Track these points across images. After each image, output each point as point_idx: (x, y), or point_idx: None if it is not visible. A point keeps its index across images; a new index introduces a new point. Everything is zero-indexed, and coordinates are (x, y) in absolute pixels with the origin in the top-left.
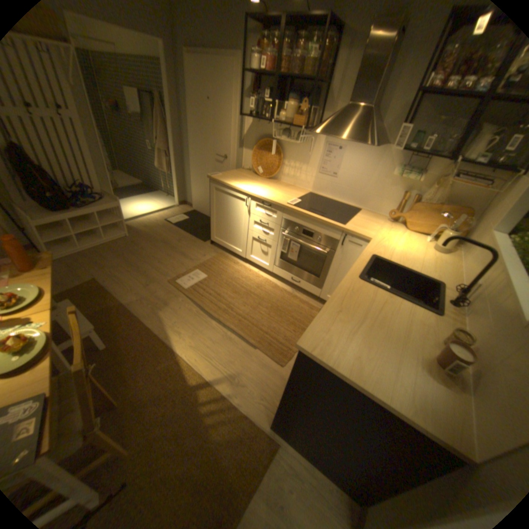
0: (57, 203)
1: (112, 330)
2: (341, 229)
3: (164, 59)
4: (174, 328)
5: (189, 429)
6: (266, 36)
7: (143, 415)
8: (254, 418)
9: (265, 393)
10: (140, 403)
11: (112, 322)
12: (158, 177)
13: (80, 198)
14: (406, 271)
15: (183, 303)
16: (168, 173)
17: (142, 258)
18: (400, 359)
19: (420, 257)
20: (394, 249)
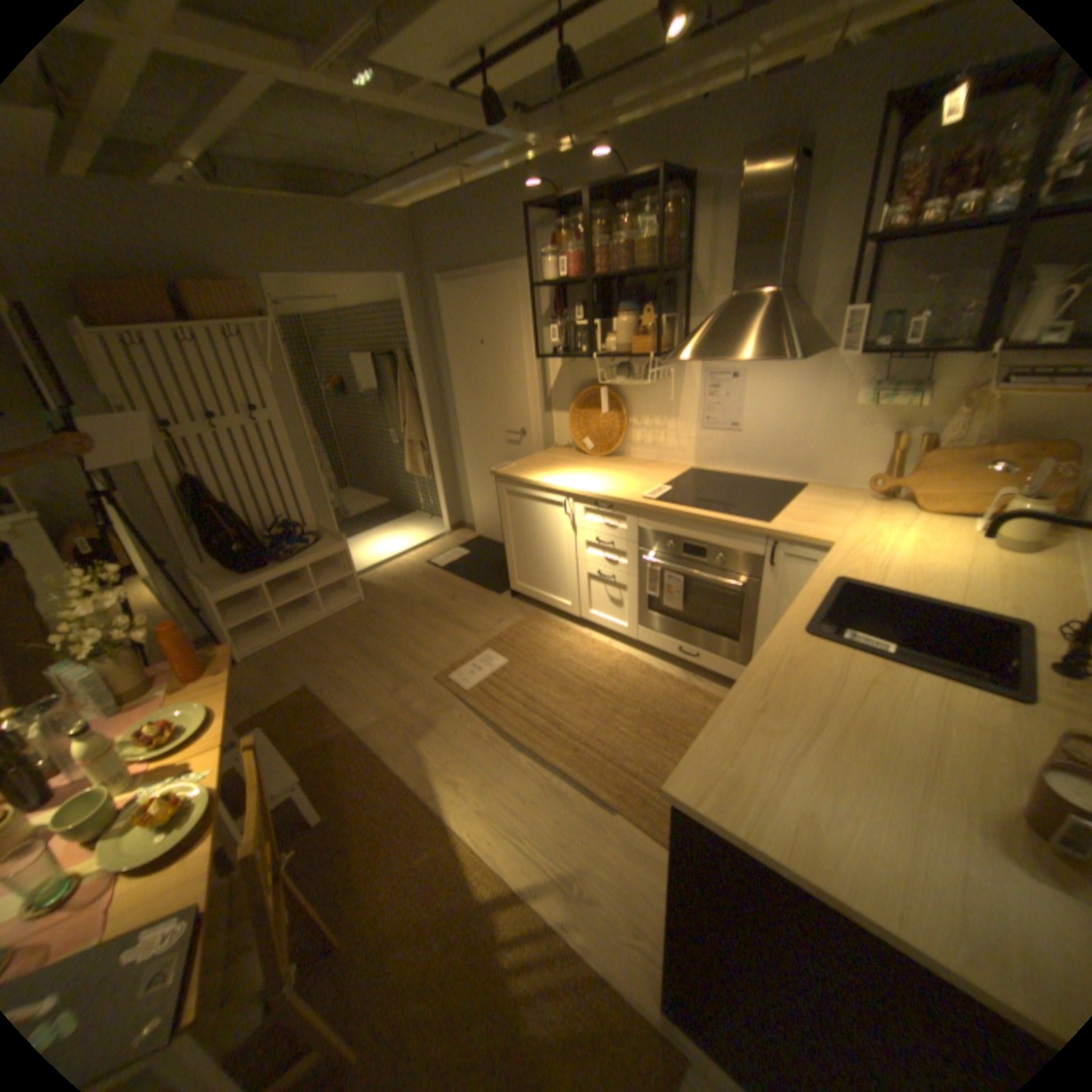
0: (252, 560)
1: (334, 784)
2: (762, 532)
3: (409, 300)
4: (447, 774)
5: (480, 1007)
6: (565, 225)
7: (388, 970)
8: (622, 984)
9: (643, 921)
10: (383, 941)
11: (335, 769)
12: (415, 488)
13: (286, 546)
14: (926, 605)
15: (463, 722)
16: (430, 478)
17: (389, 639)
18: (922, 818)
19: (962, 570)
20: (893, 560)
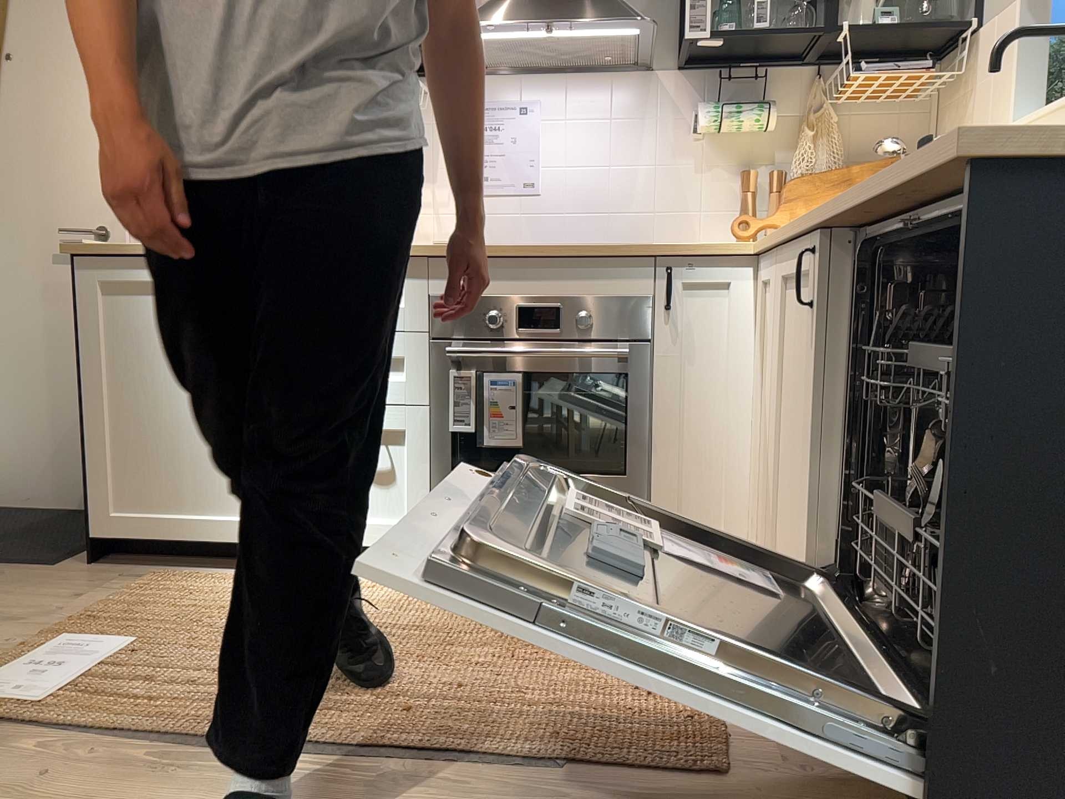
0: None
1: None
2: (653, 251)
3: None
4: None
5: None
6: None
7: None
8: None
9: None
10: None
11: None
12: None
13: None
14: None
15: (58, 763)
16: None
17: None
18: None
19: None
20: None
